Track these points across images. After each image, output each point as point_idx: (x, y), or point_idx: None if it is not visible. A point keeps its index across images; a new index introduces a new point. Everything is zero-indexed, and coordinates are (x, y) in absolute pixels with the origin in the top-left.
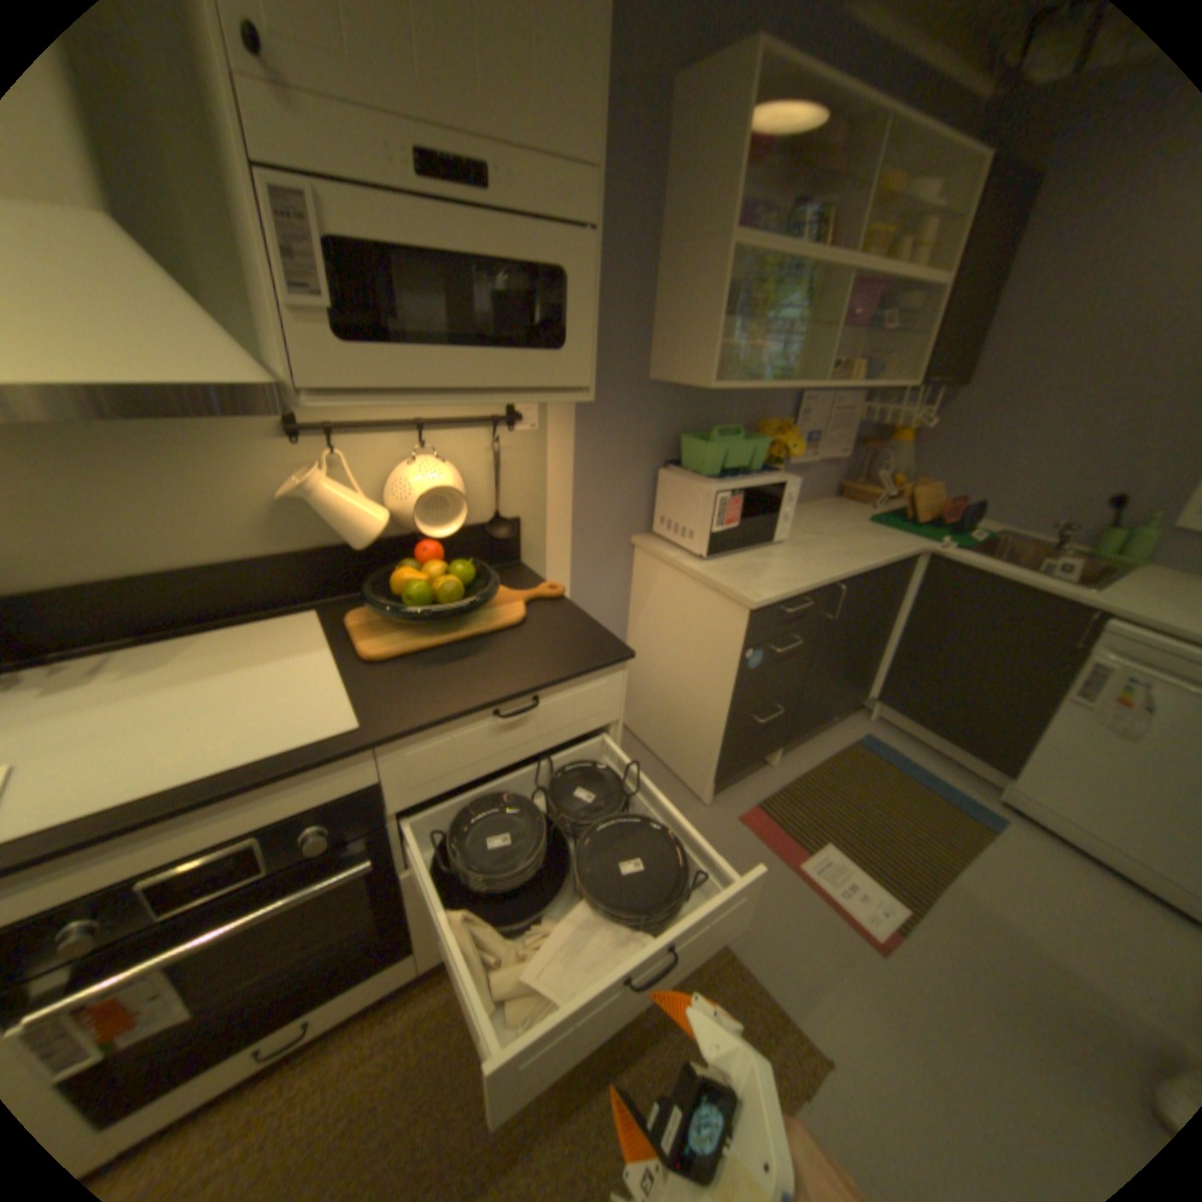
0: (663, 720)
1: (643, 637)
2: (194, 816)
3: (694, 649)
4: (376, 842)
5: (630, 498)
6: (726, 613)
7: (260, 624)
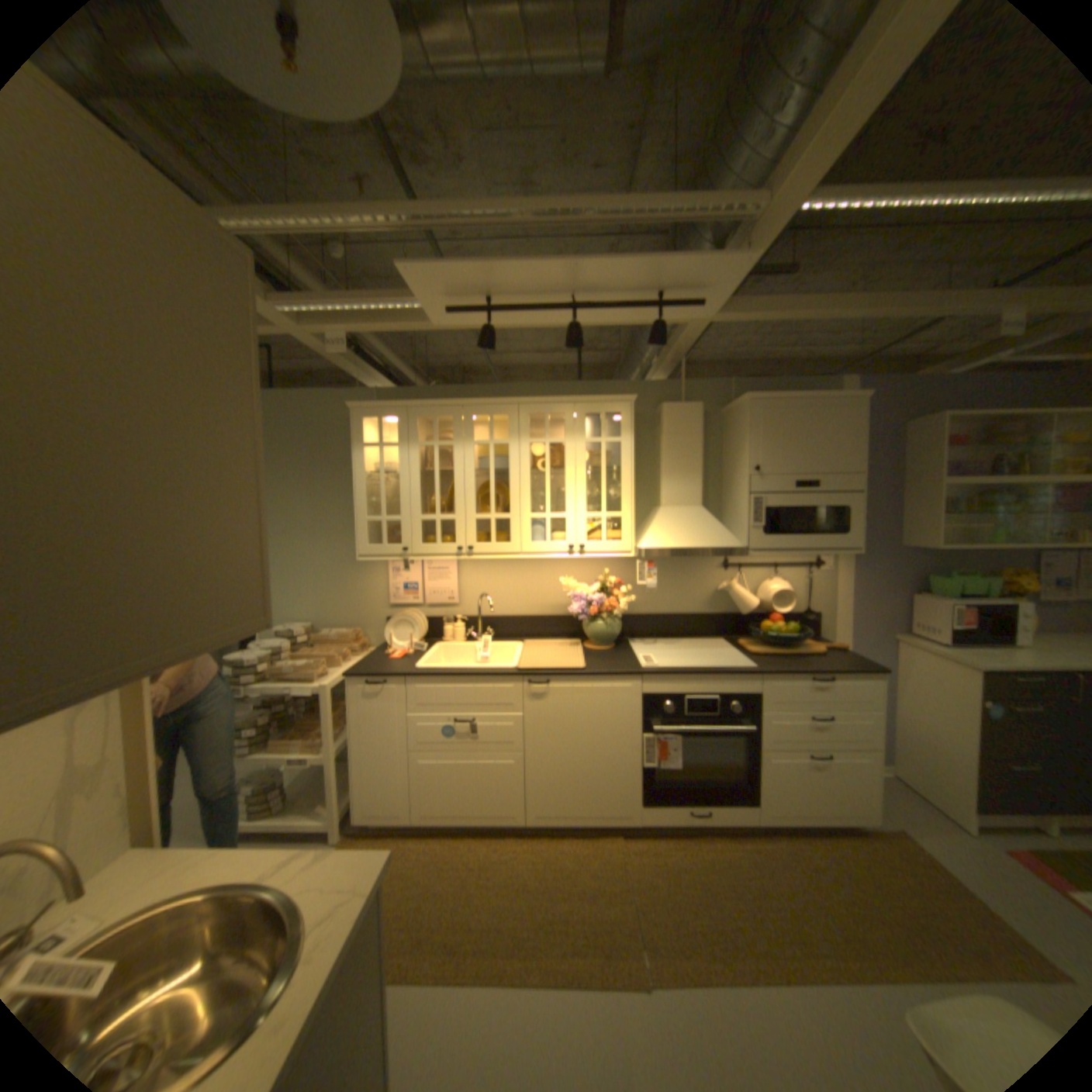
0: (931, 768)
1: (910, 704)
2: (706, 679)
3: (949, 707)
4: (756, 725)
5: (894, 611)
6: (968, 678)
7: (701, 641)
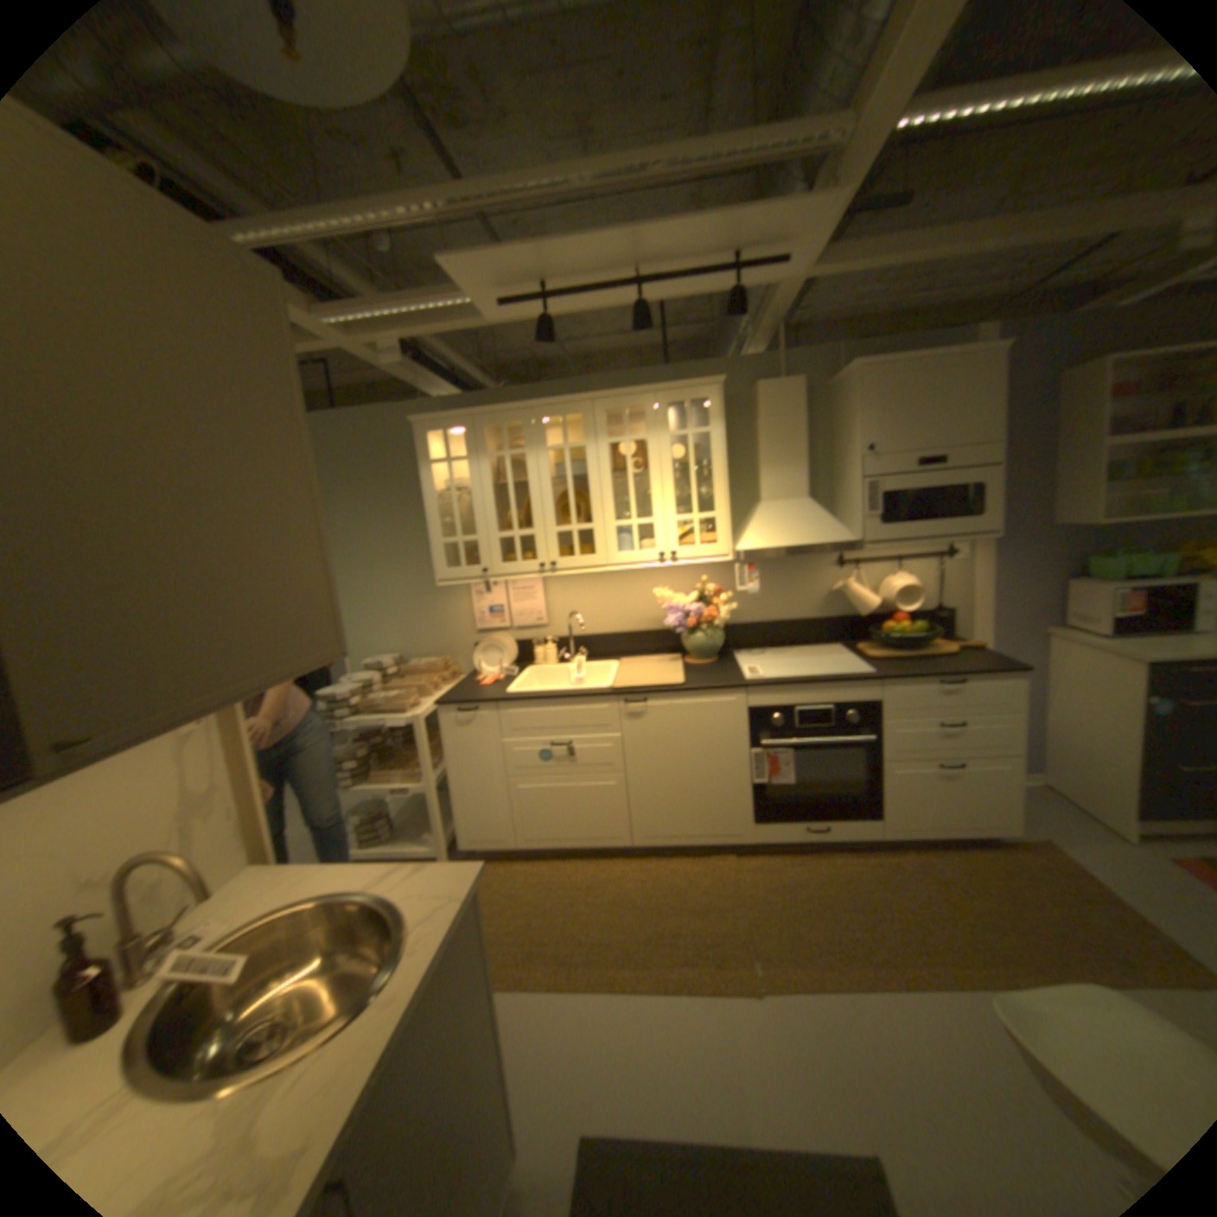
0: (1087, 773)
1: (1063, 705)
2: (818, 688)
3: (1108, 706)
4: (877, 735)
5: (1045, 601)
6: (1130, 671)
7: (817, 648)
